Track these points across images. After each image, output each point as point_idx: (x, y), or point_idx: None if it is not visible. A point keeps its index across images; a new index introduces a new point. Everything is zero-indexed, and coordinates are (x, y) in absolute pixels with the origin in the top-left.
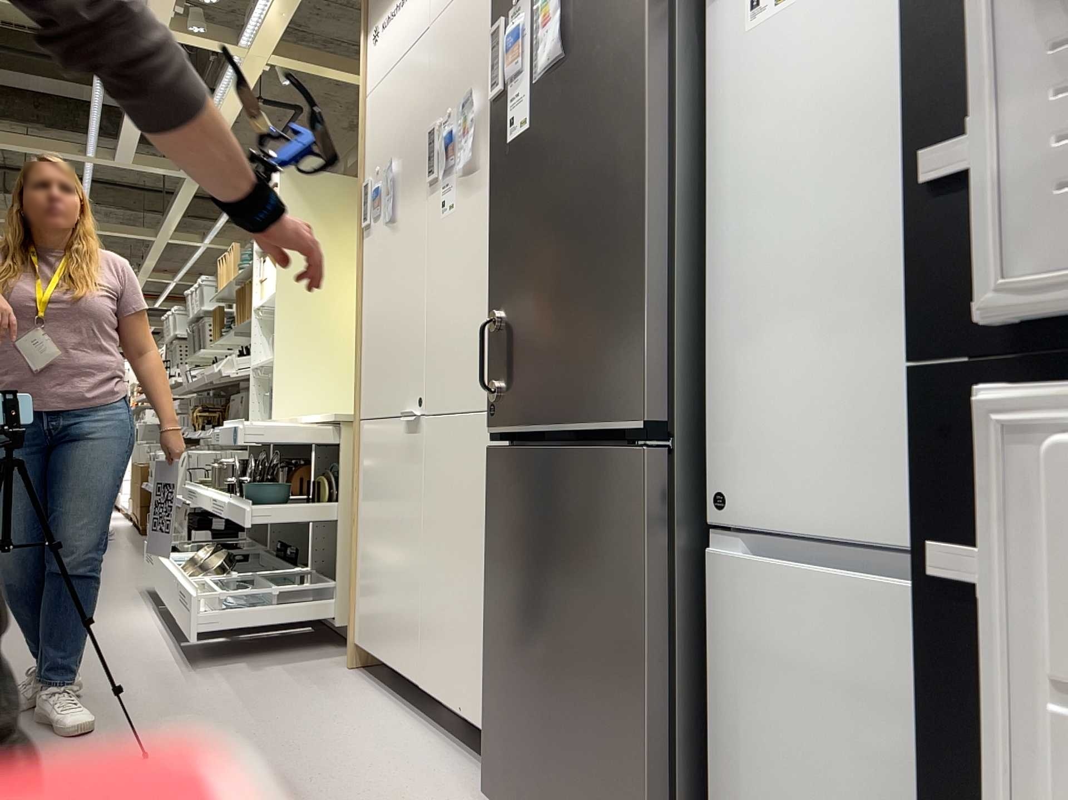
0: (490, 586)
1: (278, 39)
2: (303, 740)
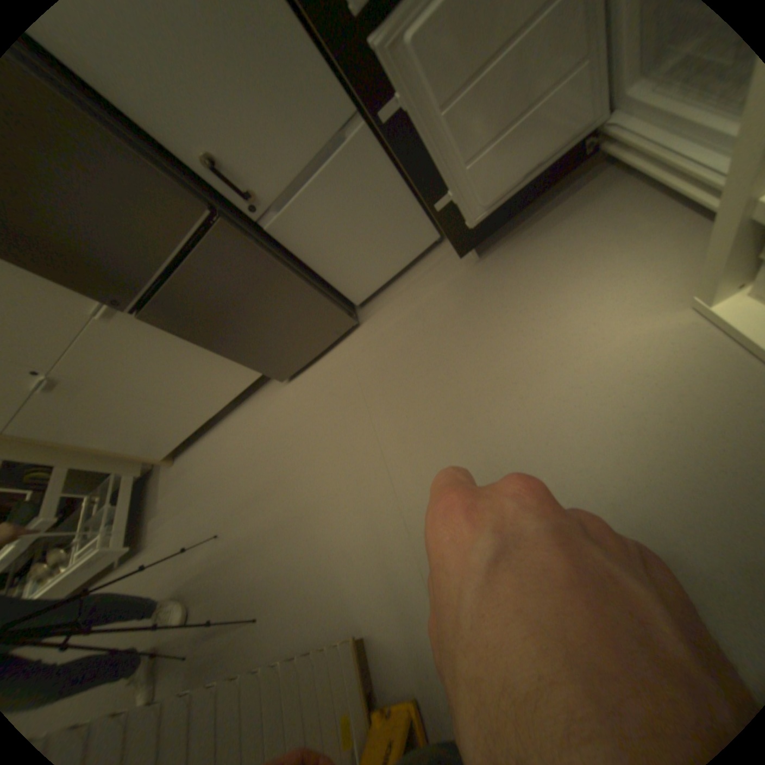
0: (208, 345)
1: None
2: (223, 468)
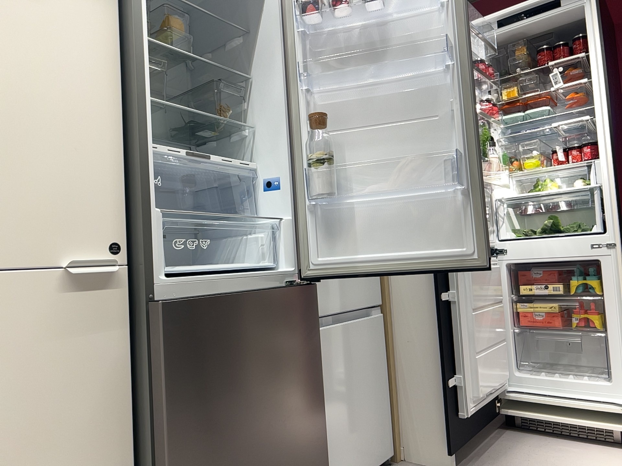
0: (175, 430)
1: None
2: None
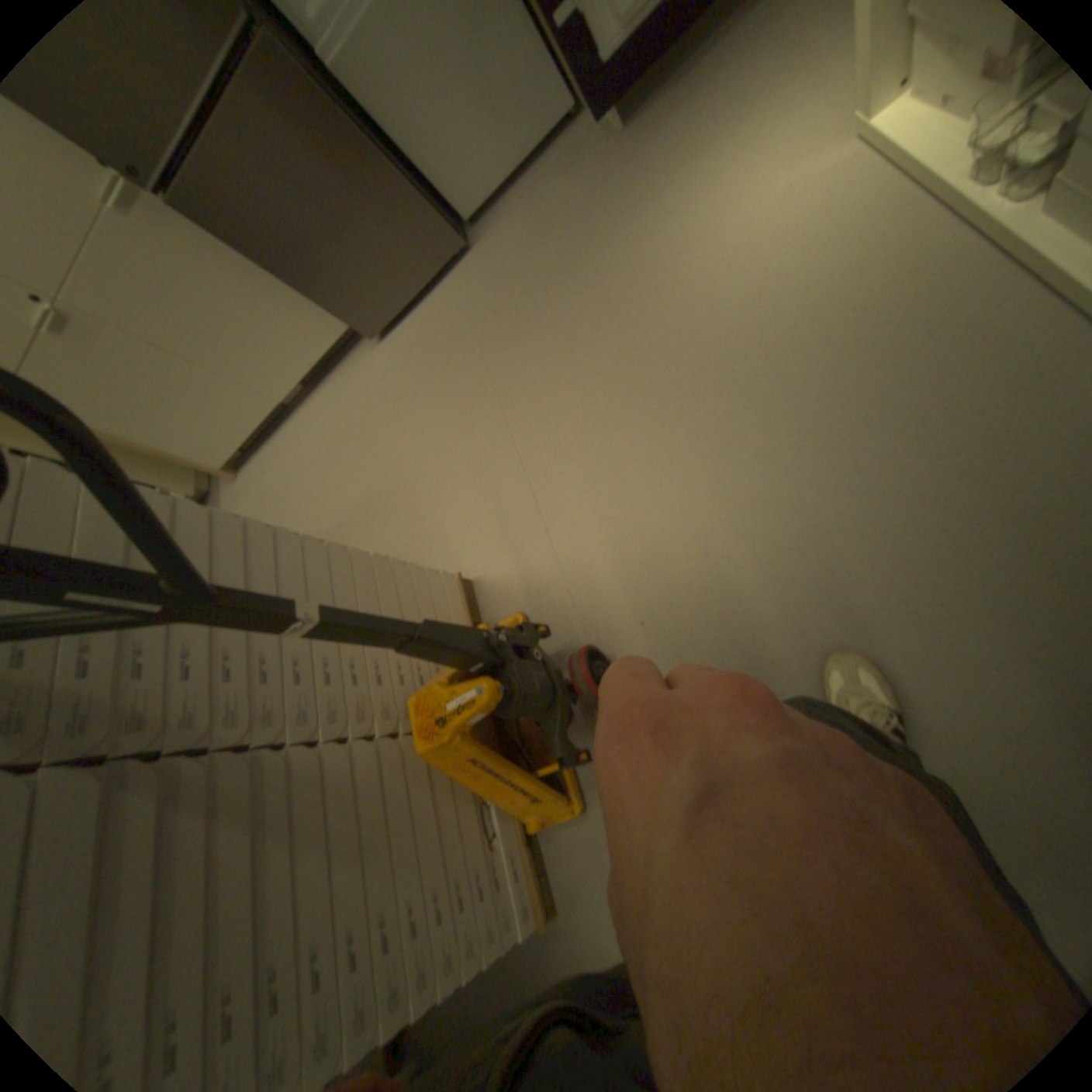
0: (266, 261)
1: None
2: (303, 462)
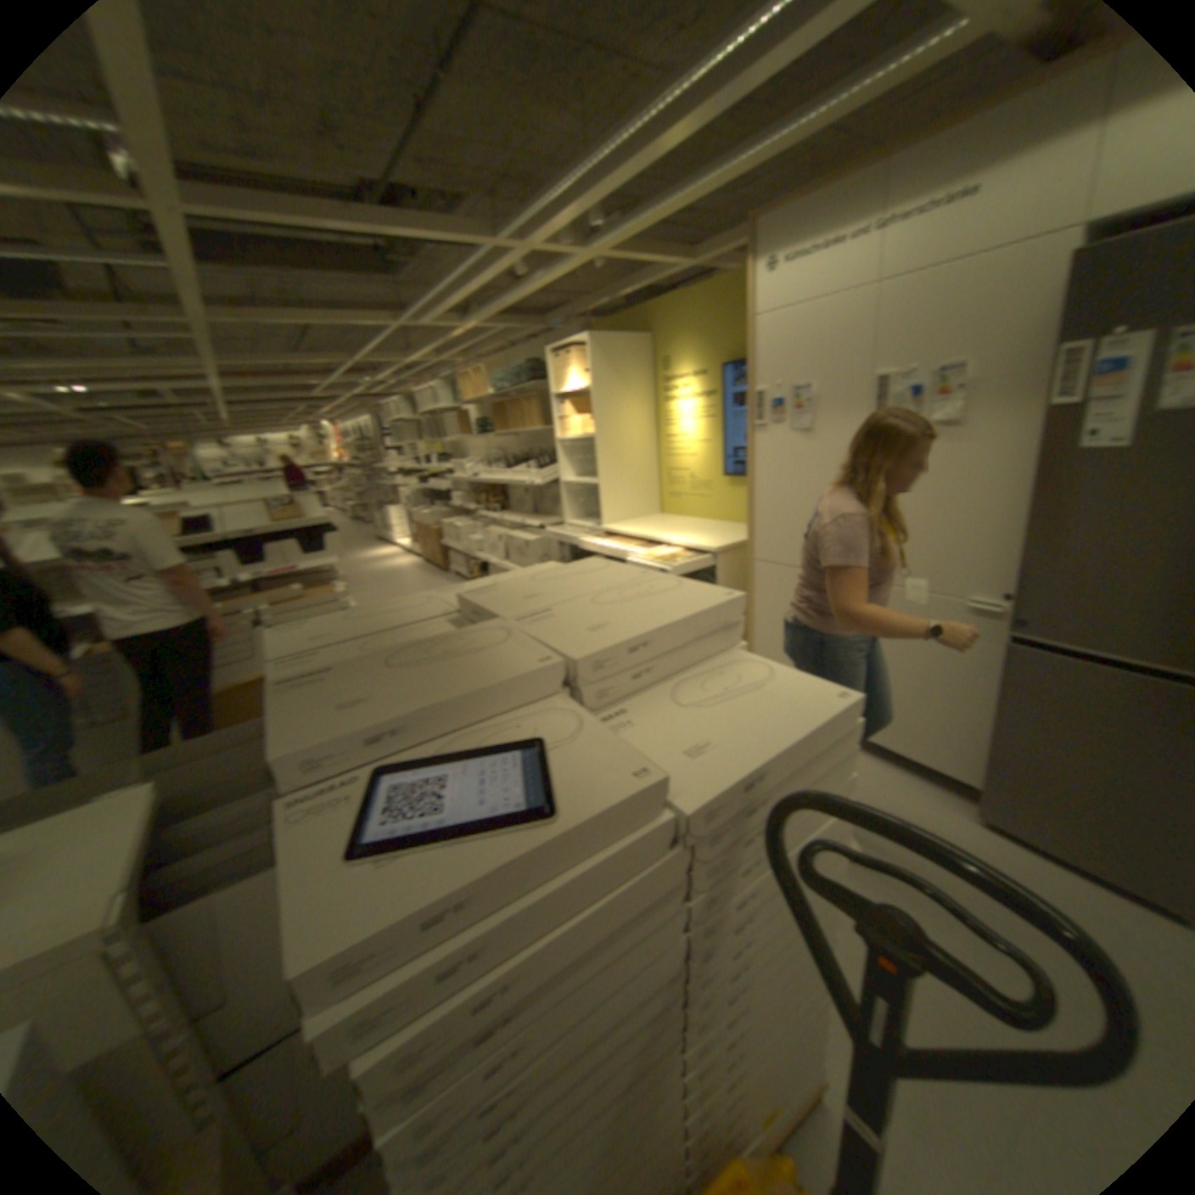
0: (1006, 721)
1: (626, 241)
2: None
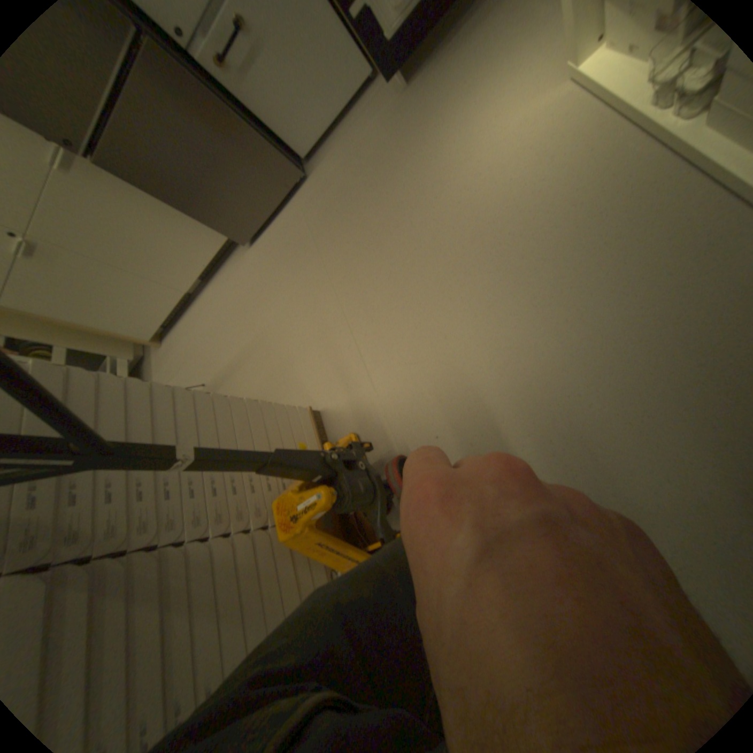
0: (166, 198)
1: None
2: (204, 334)
